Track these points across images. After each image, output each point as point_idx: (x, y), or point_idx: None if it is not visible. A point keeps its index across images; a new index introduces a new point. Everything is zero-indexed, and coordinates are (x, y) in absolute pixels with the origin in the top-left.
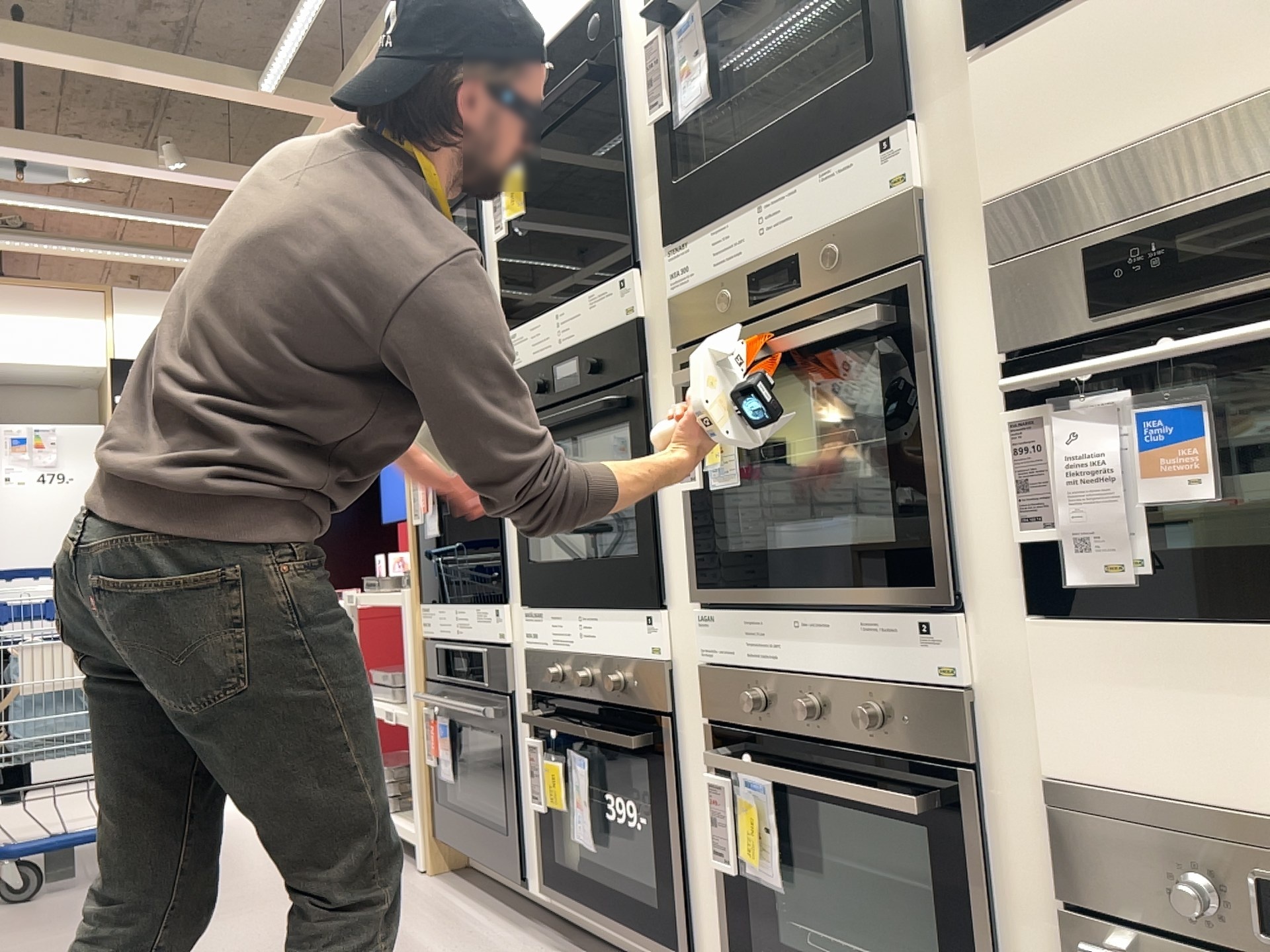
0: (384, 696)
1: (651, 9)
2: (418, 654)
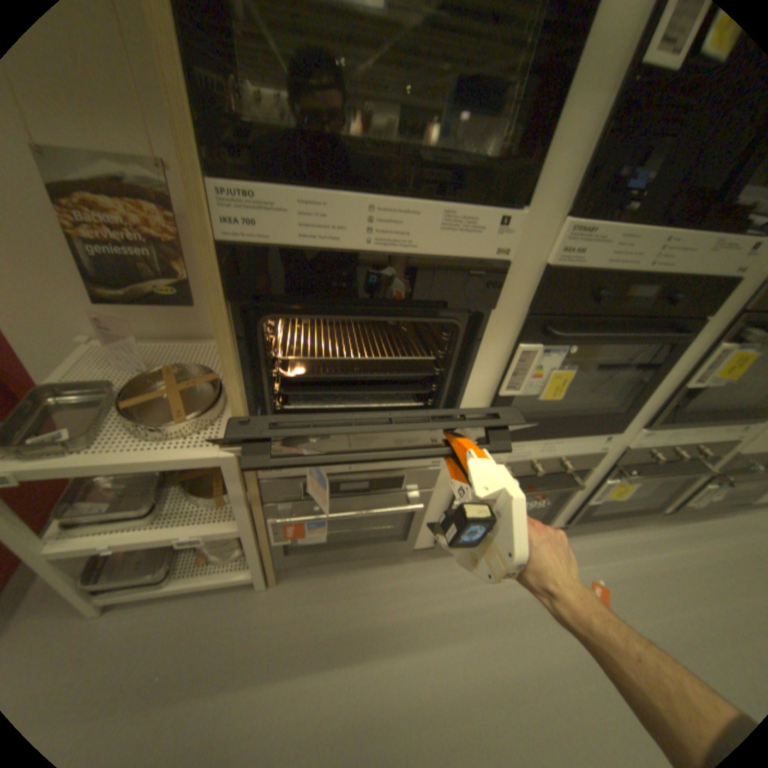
0: (93, 521)
1: None
2: (253, 490)
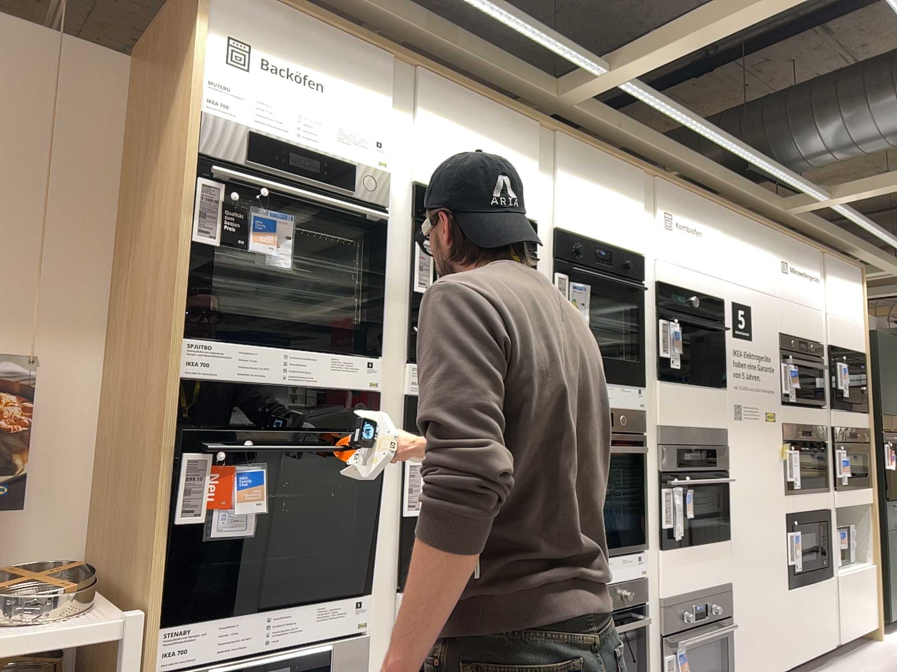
0: None
1: (559, 265)
2: None
